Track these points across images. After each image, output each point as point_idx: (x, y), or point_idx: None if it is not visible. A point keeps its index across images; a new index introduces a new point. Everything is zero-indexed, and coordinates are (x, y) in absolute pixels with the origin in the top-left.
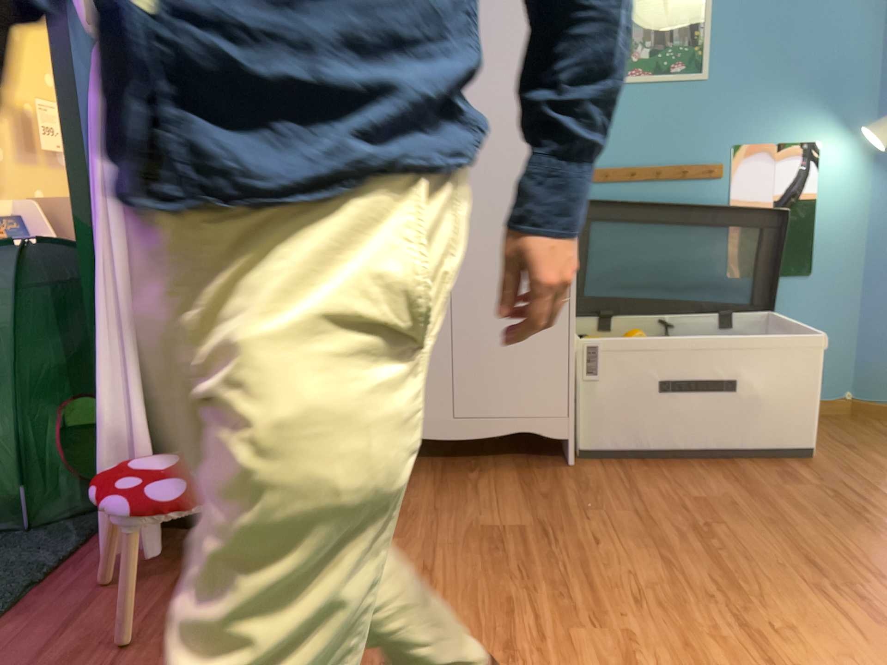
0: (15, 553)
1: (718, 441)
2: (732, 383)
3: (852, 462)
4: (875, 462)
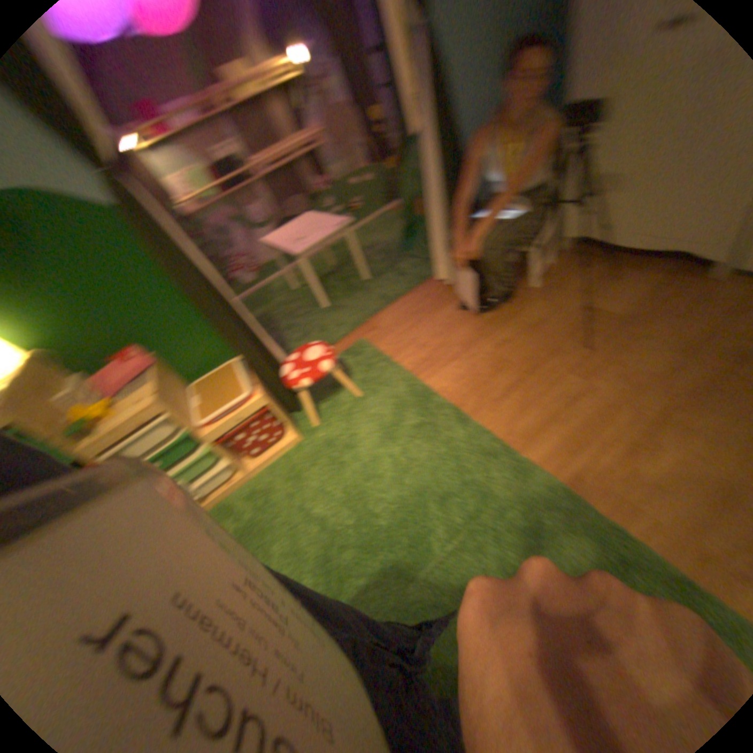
0: (423, 269)
1: None
2: None
3: None
4: None
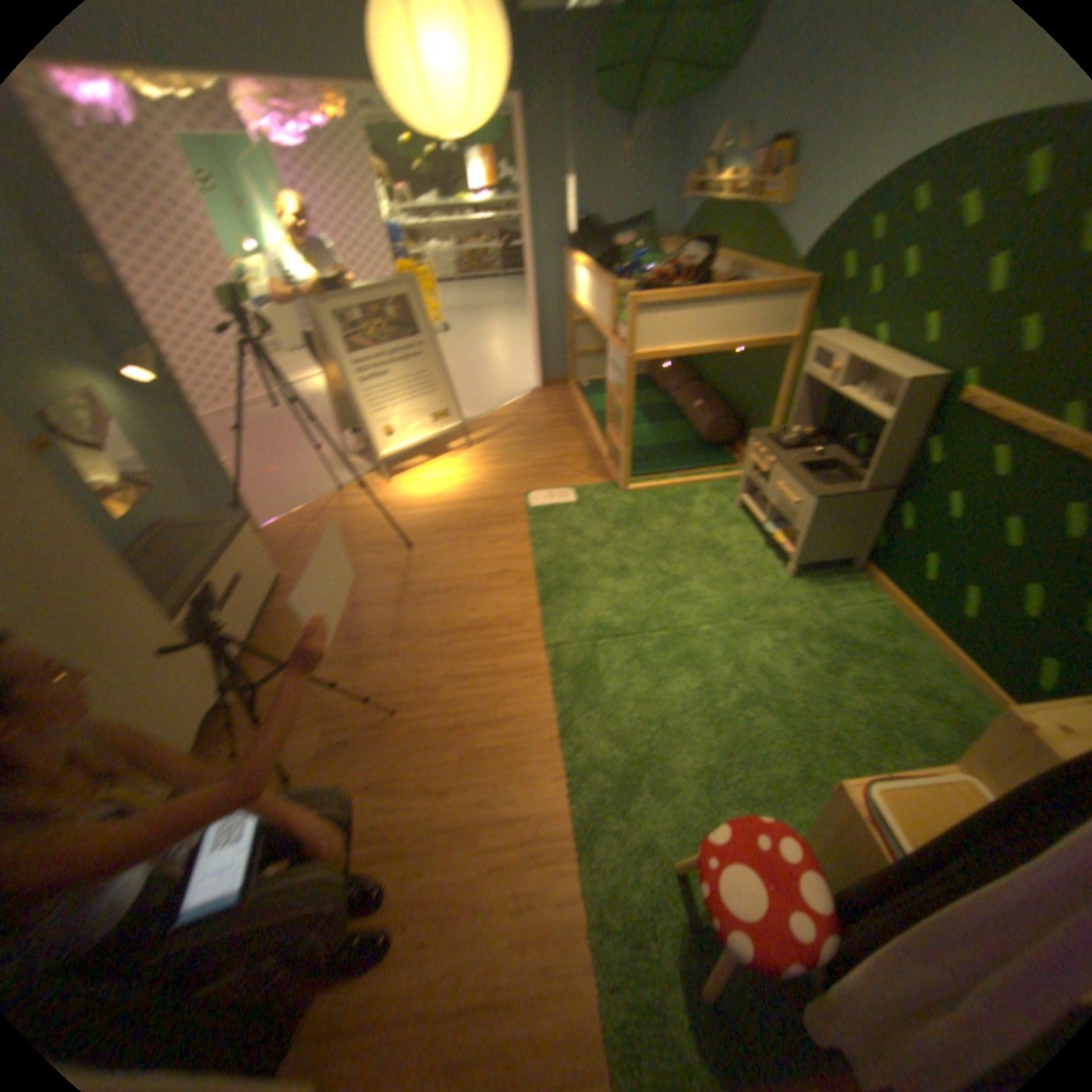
0: None
1: (252, 613)
2: (236, 577)
3: (291, 566)
4: (295, 558)
